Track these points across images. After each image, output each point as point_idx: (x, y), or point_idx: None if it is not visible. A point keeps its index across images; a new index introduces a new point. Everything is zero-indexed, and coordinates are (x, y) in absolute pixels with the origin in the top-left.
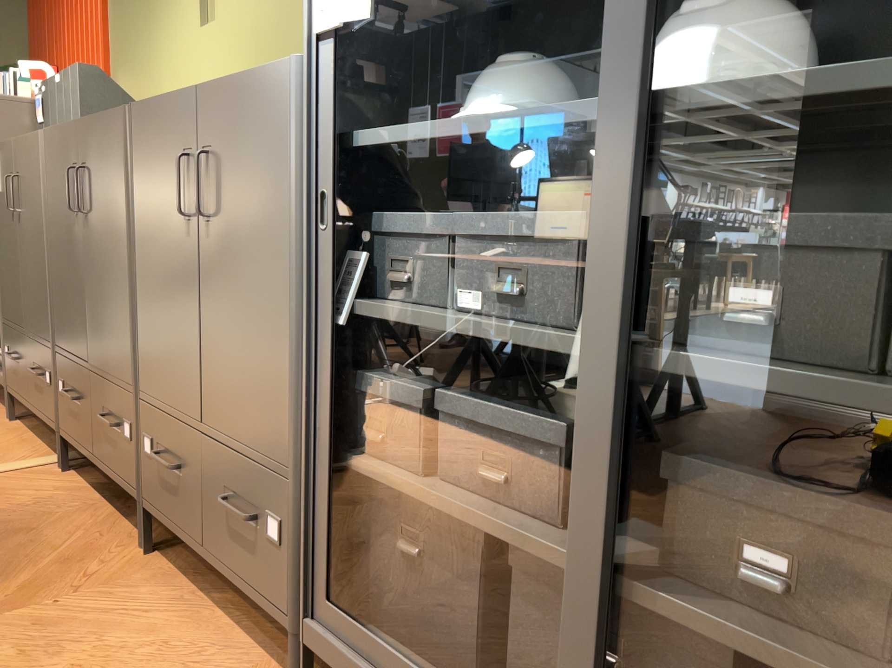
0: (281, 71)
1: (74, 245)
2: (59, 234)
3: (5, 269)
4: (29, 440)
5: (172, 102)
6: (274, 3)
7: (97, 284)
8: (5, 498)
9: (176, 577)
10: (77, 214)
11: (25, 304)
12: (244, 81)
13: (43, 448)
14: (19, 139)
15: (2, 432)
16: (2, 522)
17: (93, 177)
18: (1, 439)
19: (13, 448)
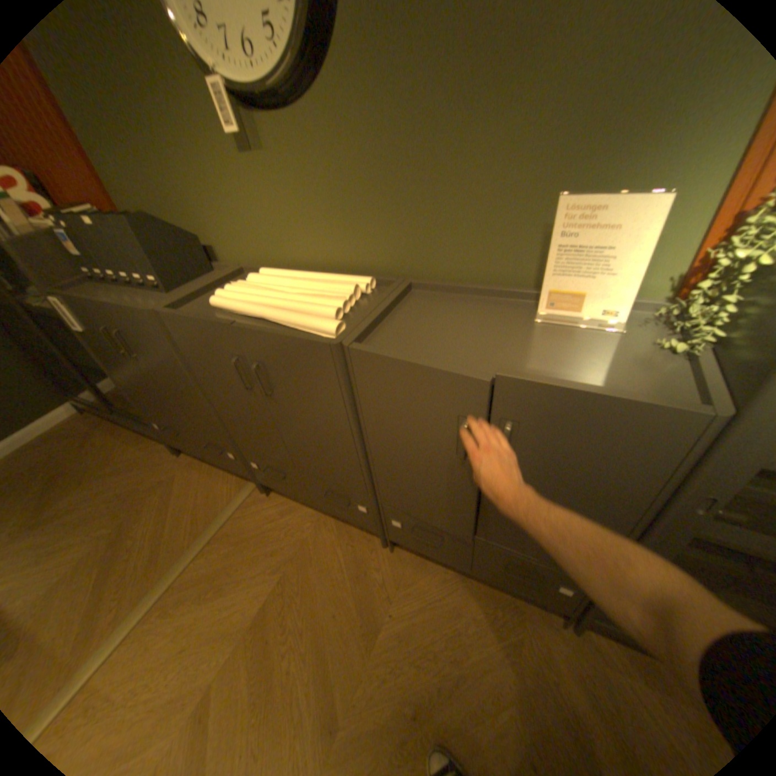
0: (686, 419)
1: (250, 405)
2: (203, 379)
3: (112, 373)
4: (210, 471)
5: (439, 371)
6: (363, 147)
7: (300, 436)
8: (261, 536)
9: (423, 562)
10: (252, 389)
11: (174, 411)
12: (600, 401)
13: (229, 477)
14: (100, 300)
15: (184, 471)
16: (284, 560)
17: (275, 374)
18: (191, 478)
19: (210, 484)
